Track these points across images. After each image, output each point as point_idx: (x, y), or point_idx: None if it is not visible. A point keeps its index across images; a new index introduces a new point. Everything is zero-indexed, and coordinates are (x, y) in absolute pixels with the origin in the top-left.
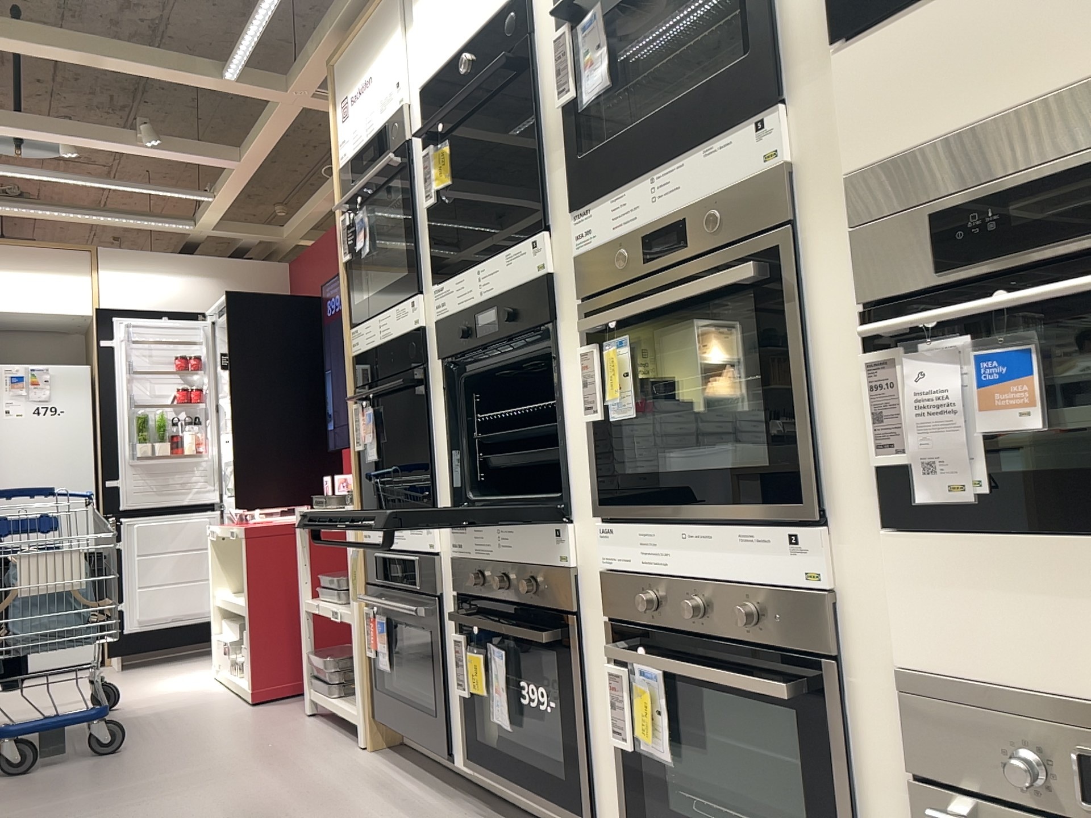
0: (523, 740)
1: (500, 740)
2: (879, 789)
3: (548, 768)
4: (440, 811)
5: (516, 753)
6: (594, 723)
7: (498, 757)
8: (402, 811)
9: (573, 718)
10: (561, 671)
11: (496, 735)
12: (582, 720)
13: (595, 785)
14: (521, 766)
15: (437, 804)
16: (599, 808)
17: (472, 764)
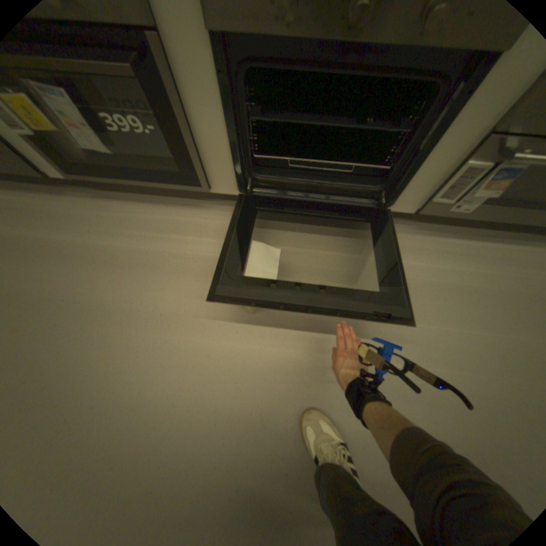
0: (120, 153)
1: (85, 154)
2: (451, 139)
3: (139, 160)
4: (69, 208)
5: (101, 156)
6: (198, 132)
7: (93, 166)
8: (43, 221)
9: (175, 133)
10: (149, 97)
11: (77, 151)
12: (187, 133)
13: (201, 167)
14: (127, 169)
15: (61, 204)
16: (205, 177)
17: (71, 175)
